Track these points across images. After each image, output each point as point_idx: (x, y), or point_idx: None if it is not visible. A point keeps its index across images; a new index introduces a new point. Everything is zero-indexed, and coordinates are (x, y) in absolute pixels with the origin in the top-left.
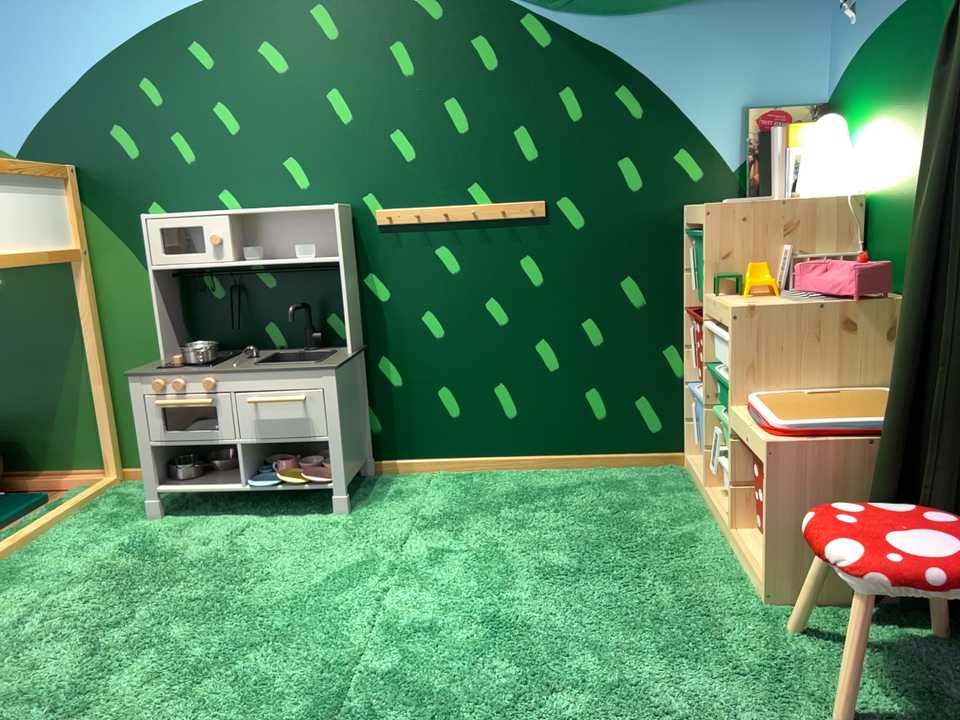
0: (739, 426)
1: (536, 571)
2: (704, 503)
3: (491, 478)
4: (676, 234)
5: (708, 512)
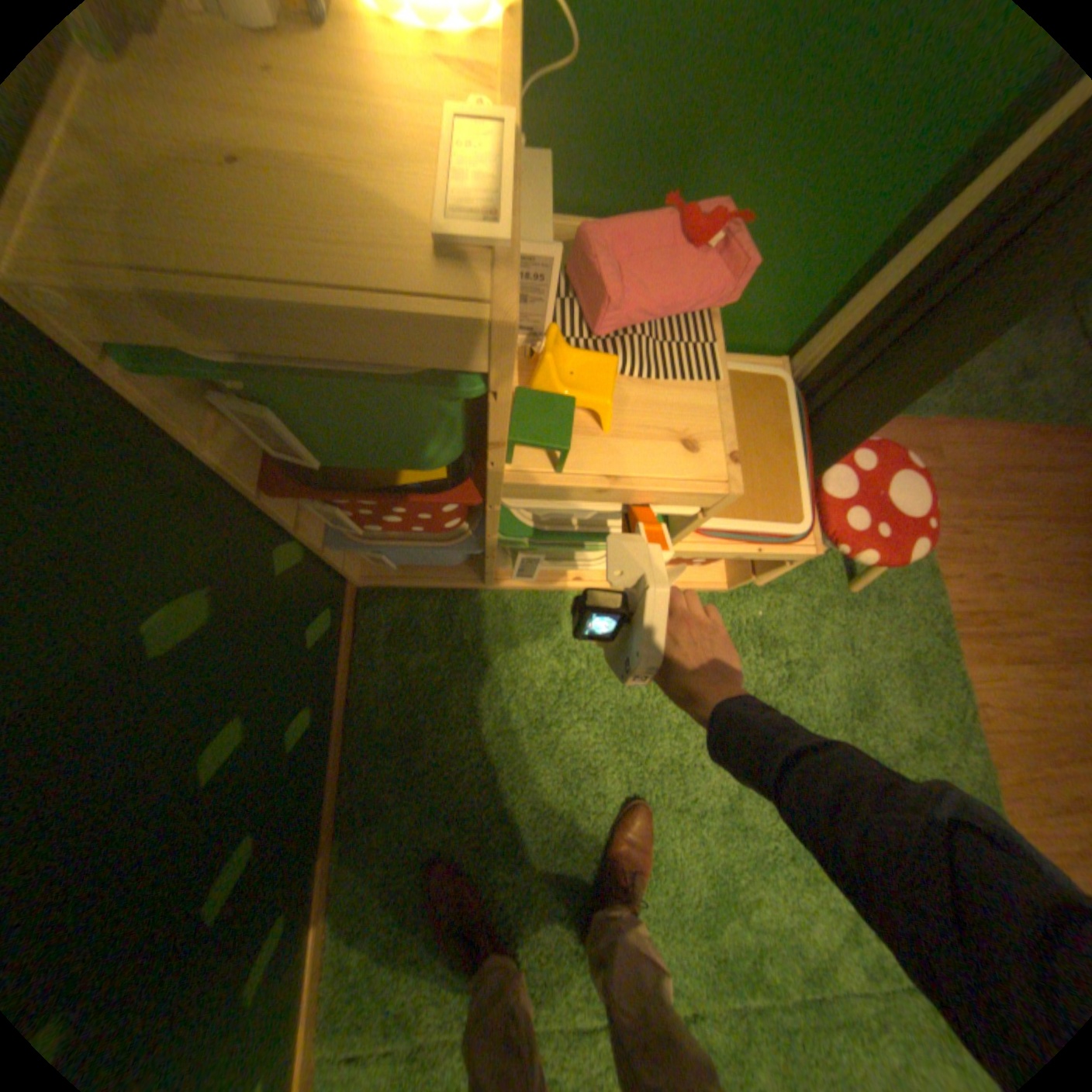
0: (697, 553)
1: (676, 814)
2: (499, 591)
3: (358, 919)
4: (112, 397)
5: (528, 592)
